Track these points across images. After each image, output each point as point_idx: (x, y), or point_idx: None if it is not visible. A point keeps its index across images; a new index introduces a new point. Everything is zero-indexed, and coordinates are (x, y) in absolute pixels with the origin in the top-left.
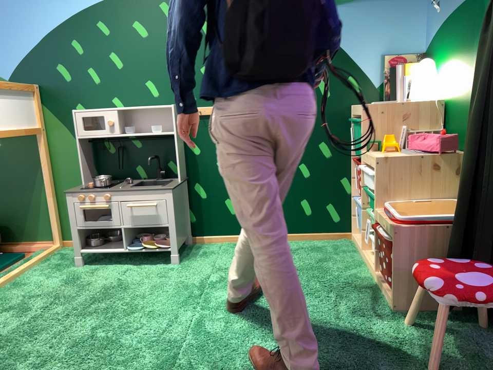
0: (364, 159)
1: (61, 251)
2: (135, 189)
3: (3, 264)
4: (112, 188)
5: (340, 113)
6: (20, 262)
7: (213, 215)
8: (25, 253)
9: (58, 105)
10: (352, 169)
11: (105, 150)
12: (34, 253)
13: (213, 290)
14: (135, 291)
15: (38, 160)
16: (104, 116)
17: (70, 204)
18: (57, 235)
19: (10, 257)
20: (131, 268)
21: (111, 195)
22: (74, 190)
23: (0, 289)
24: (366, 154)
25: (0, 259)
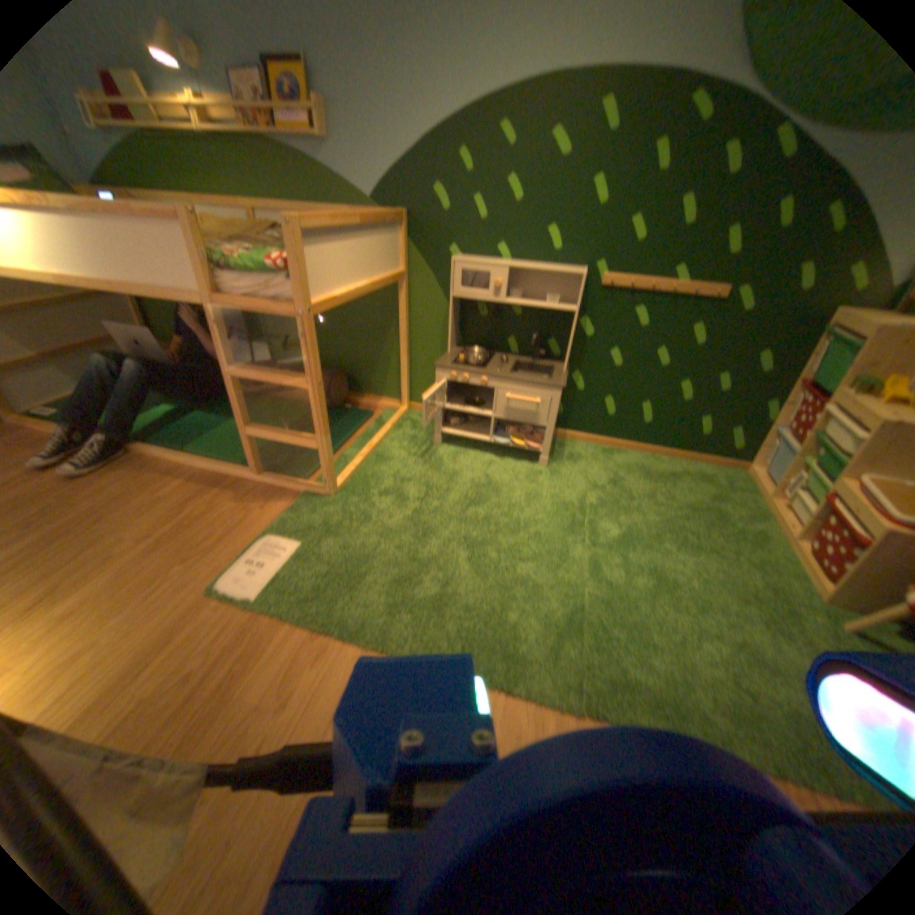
0: (838, 399)
1: (408, 415)
2: (518, 378)
3: (356, 423)
4: (484, 366)
5: (811, 315)
6: (371, 423)
7: (584, 409)
8: (370, 409)
9: (426, 242)
10: (793, 394)
11: (473, 310)
12: (379, 411)
13: (595, 515)
14: (506, 494)
15: (392, 308)
16: (489, 273)
17: (437, 379)
18: (404, 397)
19: (356, 411)
20: (492, 459)
21: (487, 379)
22: (444, 365)
23: (366, 459)
24: (848, 396)
25: (351, 416)
